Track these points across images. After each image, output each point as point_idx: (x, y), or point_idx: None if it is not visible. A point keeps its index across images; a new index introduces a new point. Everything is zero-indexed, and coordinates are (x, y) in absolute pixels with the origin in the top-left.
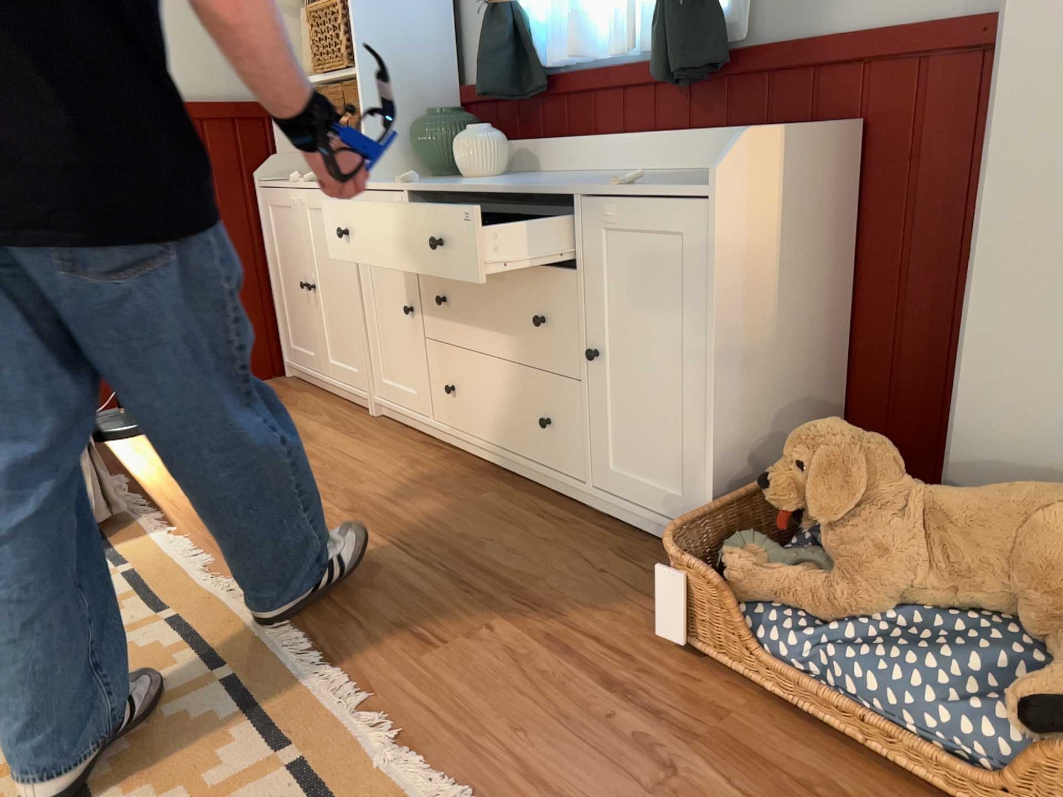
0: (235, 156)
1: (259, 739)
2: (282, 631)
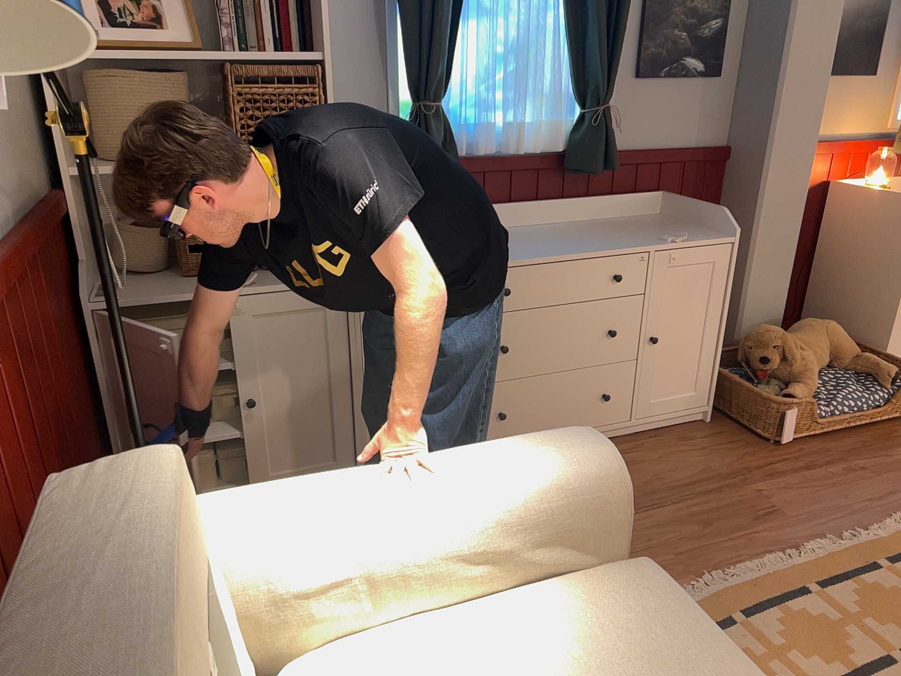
0: (60, 275)
1: (872, 573)
2: (760, 564)
